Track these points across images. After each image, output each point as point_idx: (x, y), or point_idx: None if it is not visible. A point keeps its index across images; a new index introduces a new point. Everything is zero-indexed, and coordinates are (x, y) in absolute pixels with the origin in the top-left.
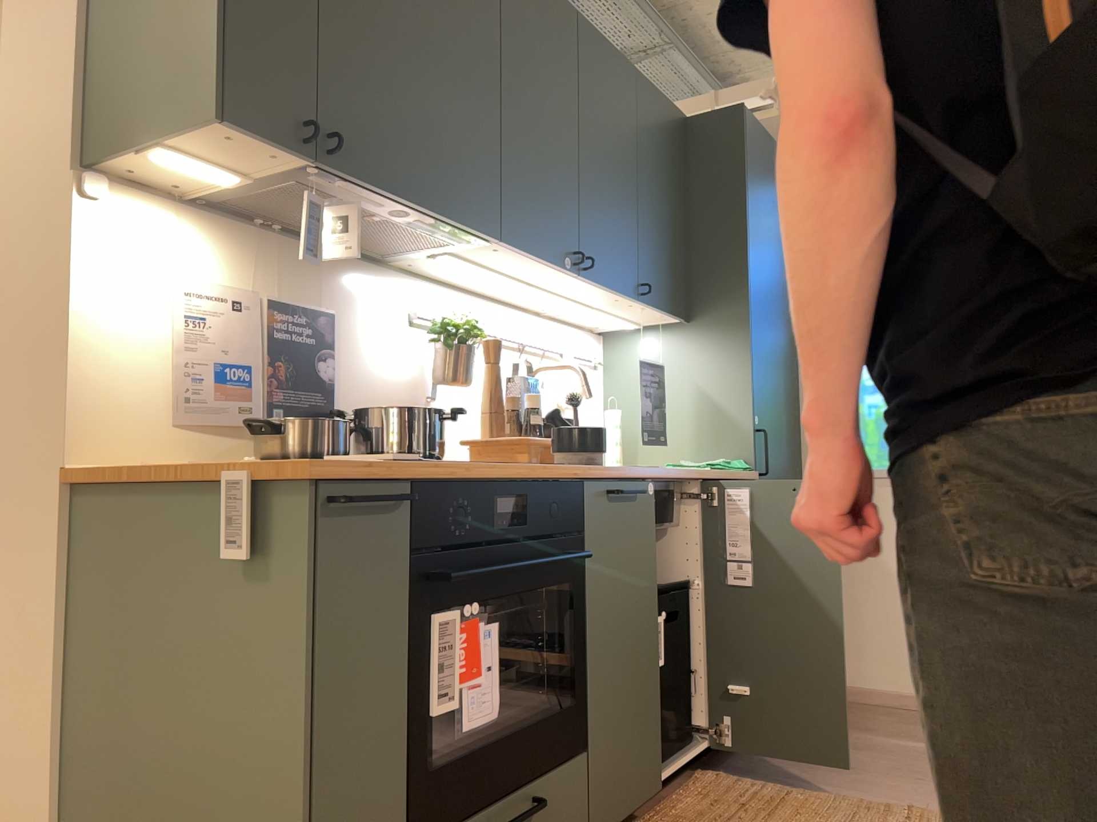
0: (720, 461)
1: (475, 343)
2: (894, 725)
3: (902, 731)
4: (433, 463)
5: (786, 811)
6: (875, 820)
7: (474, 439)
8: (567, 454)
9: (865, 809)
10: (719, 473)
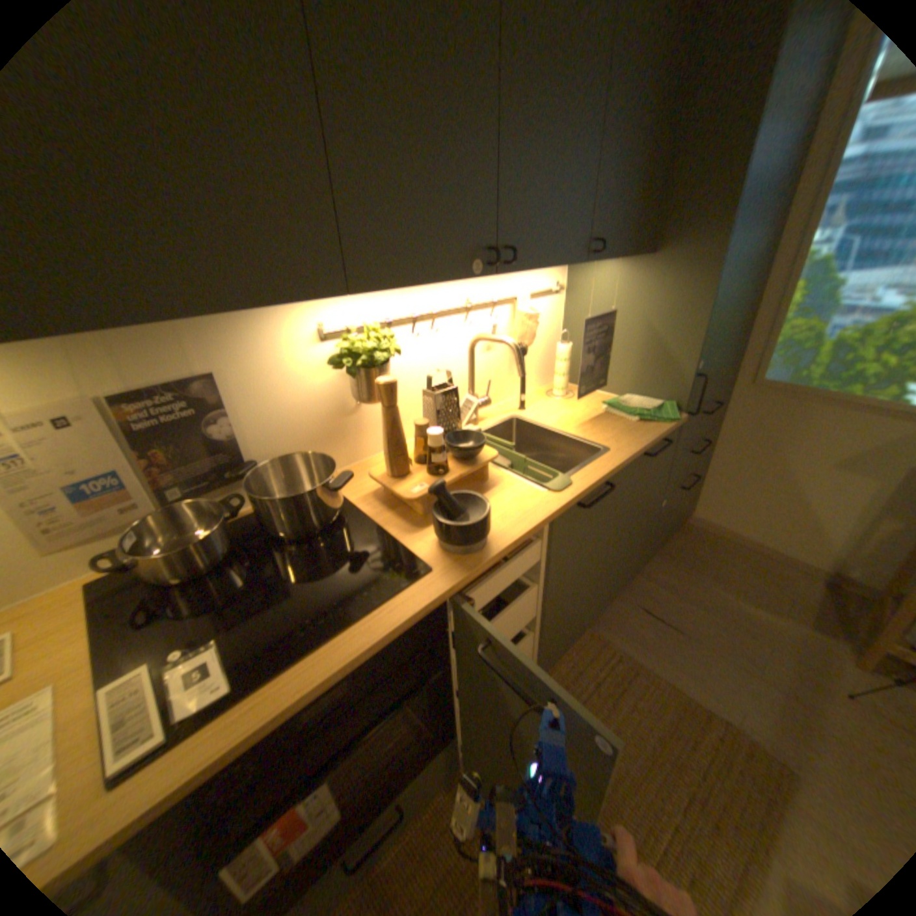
0: (650, 407)
1: (393, 351)
2: (744, 580)
3: (749, 590)
4: (187, 744)
5: (626, 703)
6: (693, 737)
7: (380, 474)
8: (440, 545)
9: (689, 716)
10: (636, 456)
